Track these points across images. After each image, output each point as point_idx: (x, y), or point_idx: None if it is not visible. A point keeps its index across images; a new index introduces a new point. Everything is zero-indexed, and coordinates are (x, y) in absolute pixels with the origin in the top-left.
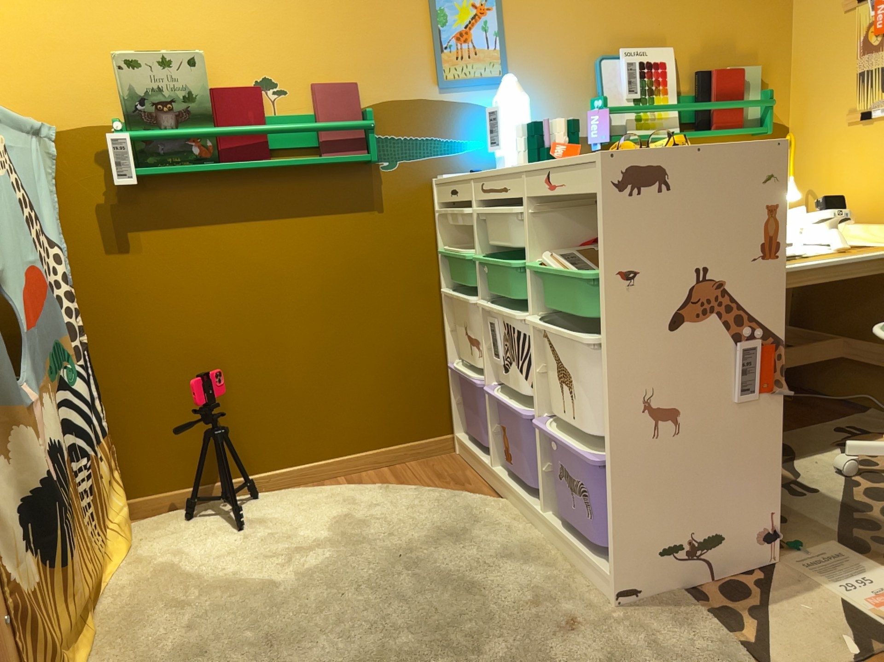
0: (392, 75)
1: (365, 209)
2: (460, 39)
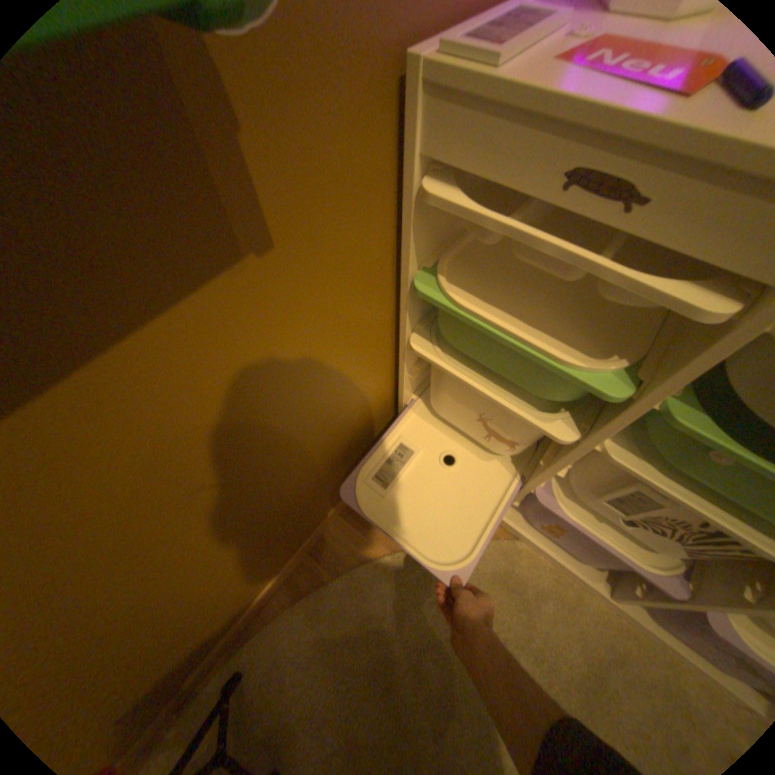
0: None
1: (218, 272)
2: None
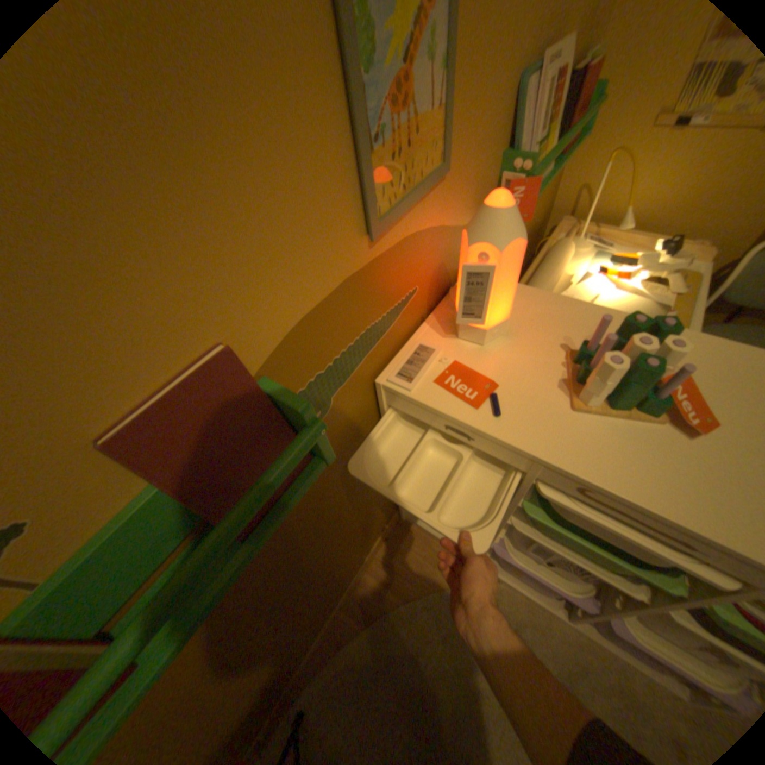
0: (290, 263)
1: None
2: (398, 95)
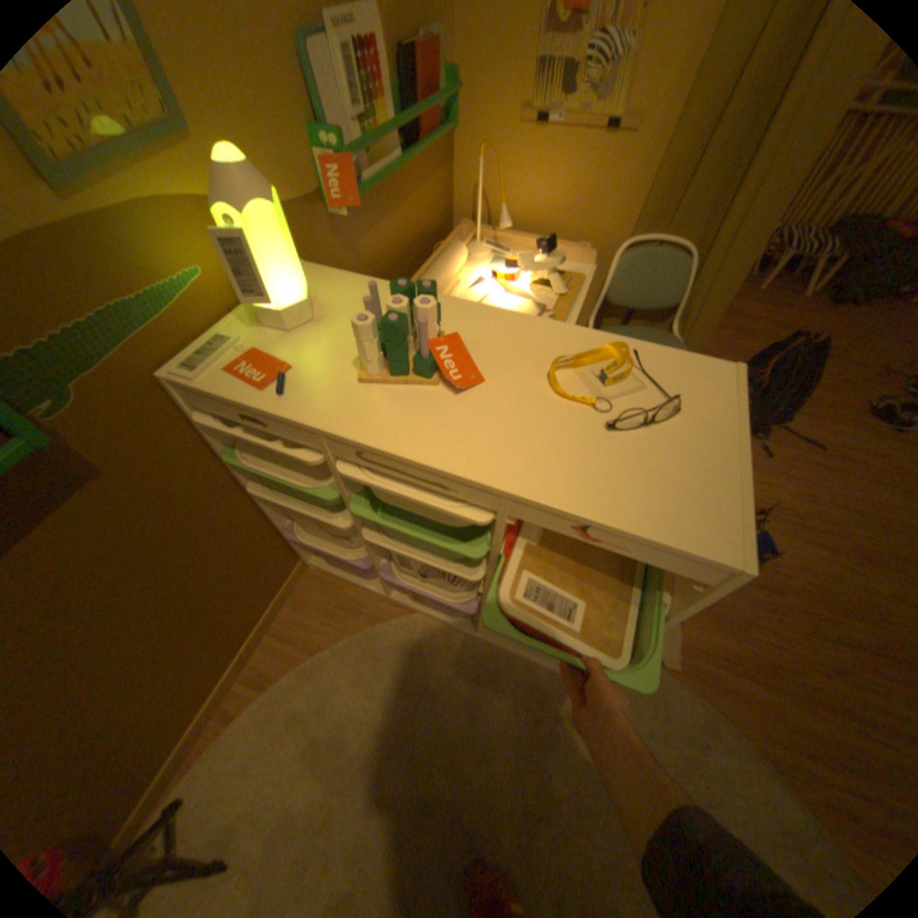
0: None
1: (69, 496)
2: None
